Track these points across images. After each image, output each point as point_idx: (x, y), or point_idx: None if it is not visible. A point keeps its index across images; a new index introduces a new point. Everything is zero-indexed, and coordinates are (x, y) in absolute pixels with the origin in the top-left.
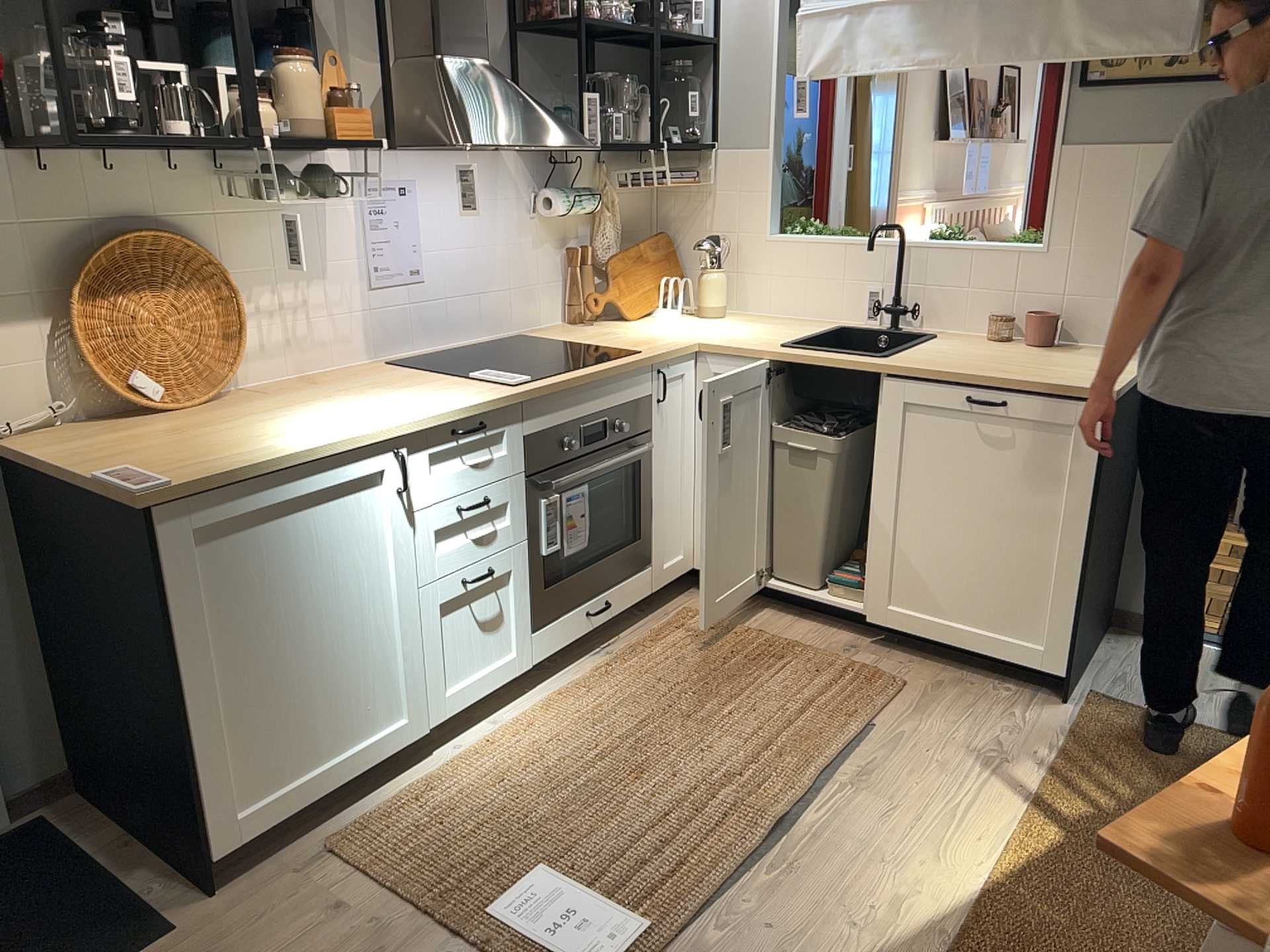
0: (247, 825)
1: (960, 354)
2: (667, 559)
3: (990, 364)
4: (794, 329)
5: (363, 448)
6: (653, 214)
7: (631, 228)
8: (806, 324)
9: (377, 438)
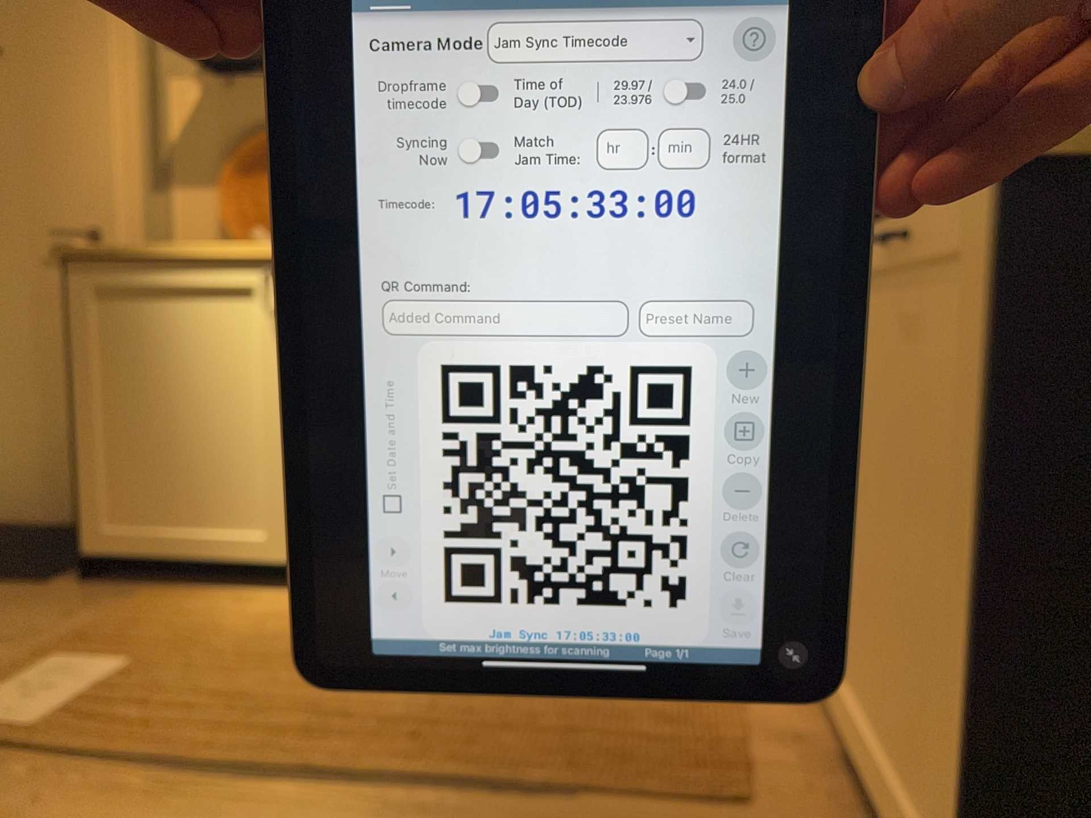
0: (103, 541)
1: None
2: None
3: None
4: None
5: (232, 258)
6: None
7: None
8: None
9: (245, 252)
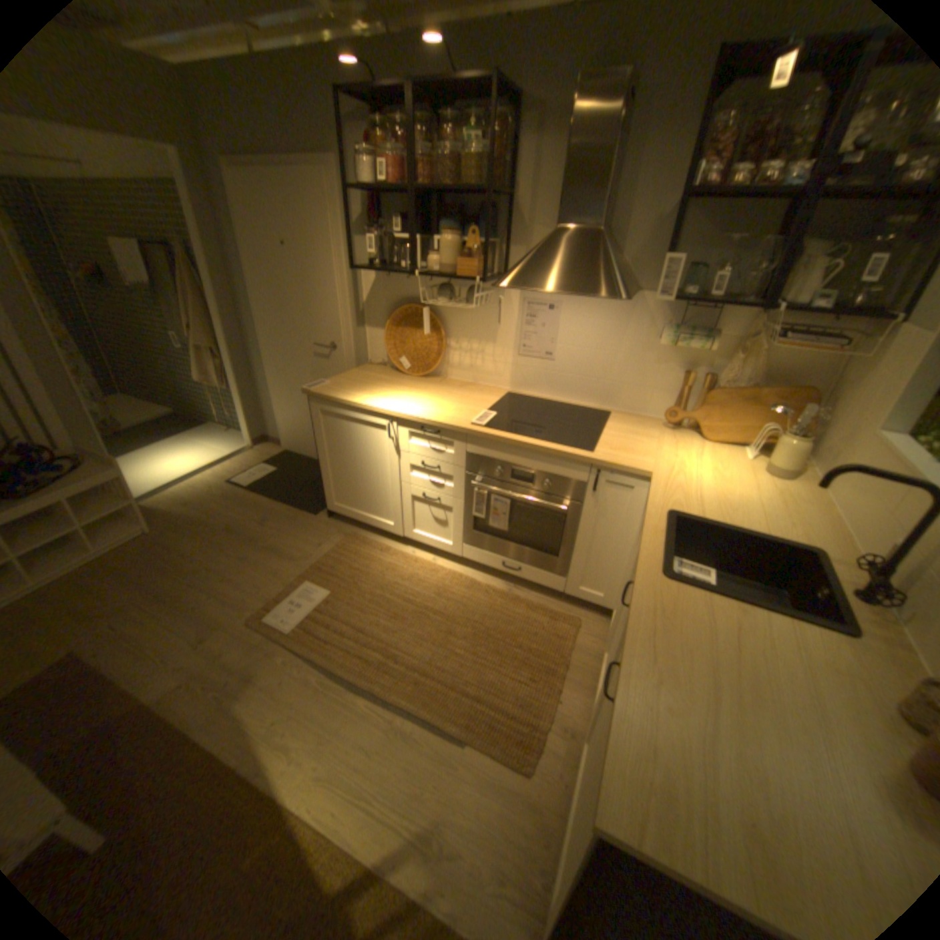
0: (336, 507)
1: (749, 651)
2: (583, 585)
3: (702, 676)
4: (777, 521)
5: (376, 412)
6: (837, 370)
7: (793, 375)
8: (814, 529)
9: (381, 411)
